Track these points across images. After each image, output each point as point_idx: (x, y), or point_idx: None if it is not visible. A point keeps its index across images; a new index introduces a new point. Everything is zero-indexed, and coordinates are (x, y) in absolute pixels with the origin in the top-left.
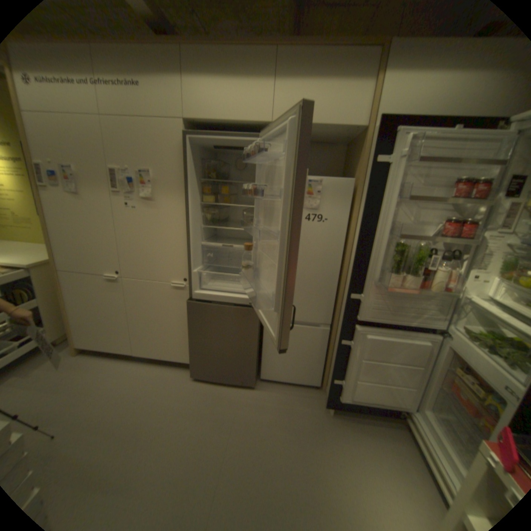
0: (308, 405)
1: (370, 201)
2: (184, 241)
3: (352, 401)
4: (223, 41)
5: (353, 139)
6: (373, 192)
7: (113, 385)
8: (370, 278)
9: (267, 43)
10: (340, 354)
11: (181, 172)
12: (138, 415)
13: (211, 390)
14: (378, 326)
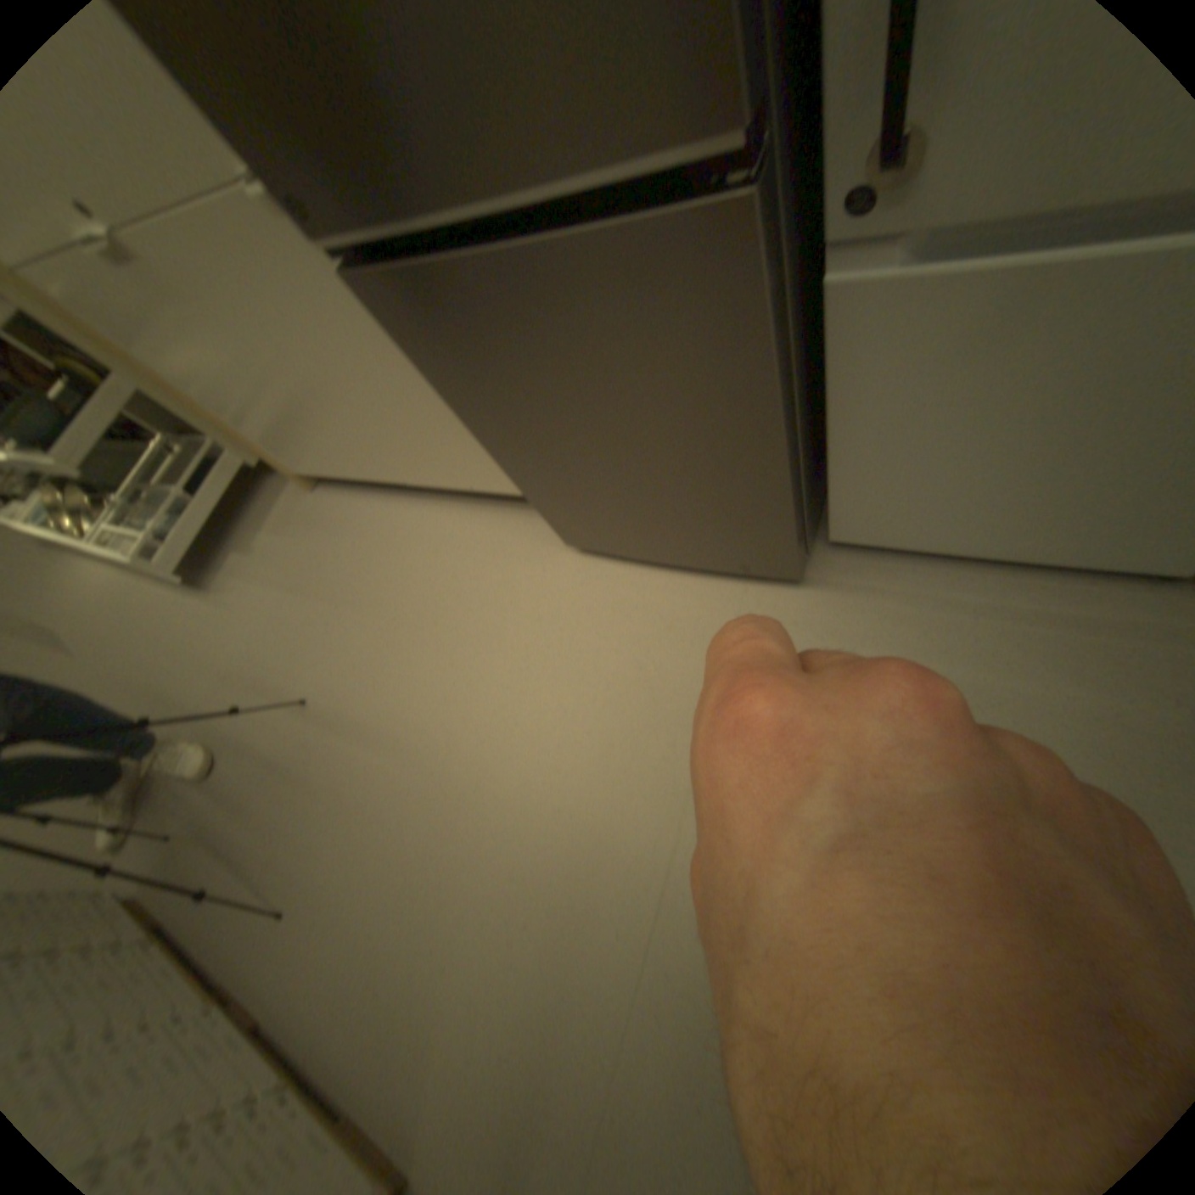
0: (1084, 664)
1: None
2: None
3: None
4: None
5: None
6: None
7: (393, 574)
8: None
9: None
10: None
11: None
12: (451, 665)
13: (641, 585)
14: None
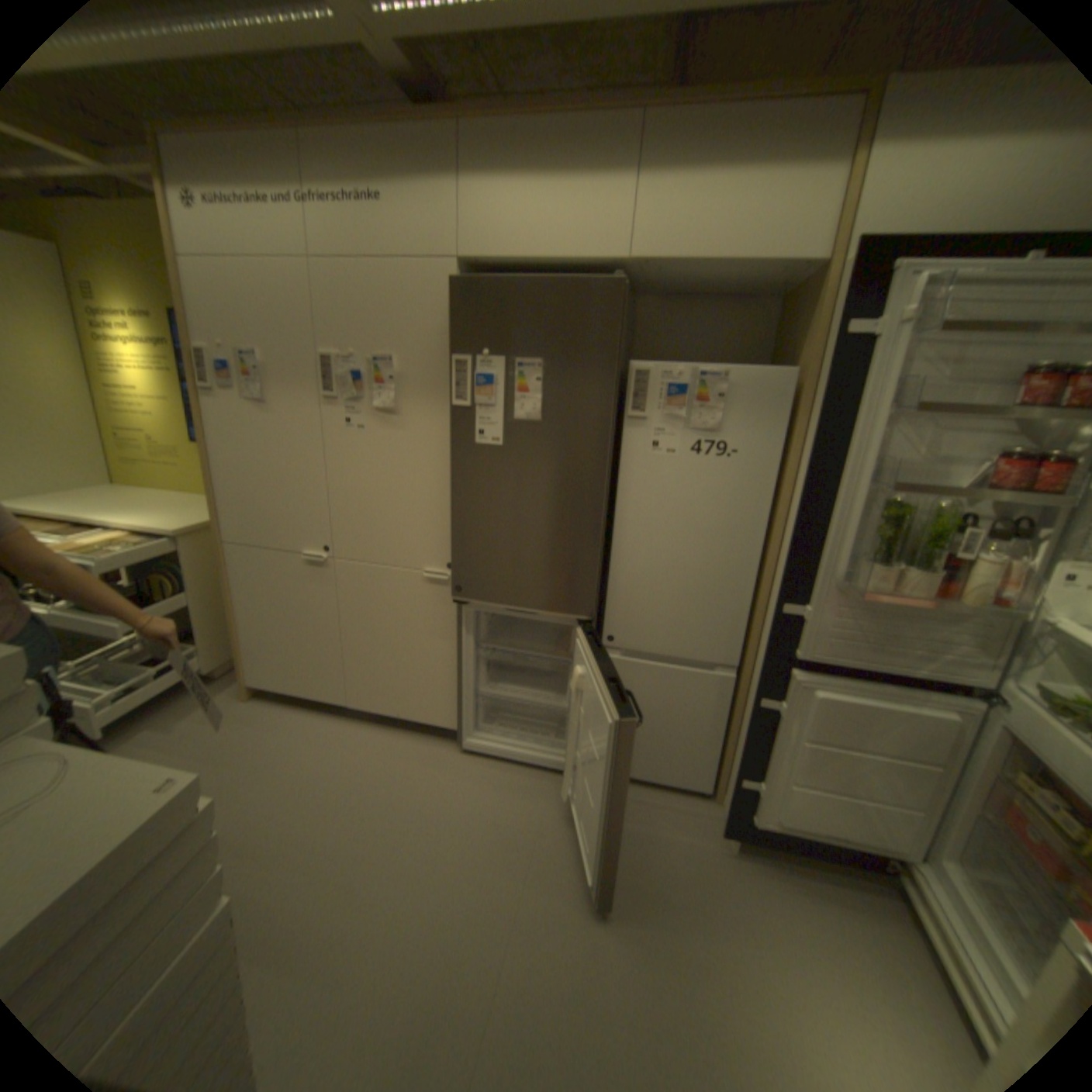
0: (686, 830)
1: (832, 413)
2: (452, 492)
3: (781, 827)
4: (539, 107)
5: (798, 286)
6: (839, 395)
7: (314, 759)
8: (827, 574)
9: (626, 104)
10: (758, 728)
11: (451, 360)
12: (359, 818)
13: (494, 783)
14: (842, 674)
